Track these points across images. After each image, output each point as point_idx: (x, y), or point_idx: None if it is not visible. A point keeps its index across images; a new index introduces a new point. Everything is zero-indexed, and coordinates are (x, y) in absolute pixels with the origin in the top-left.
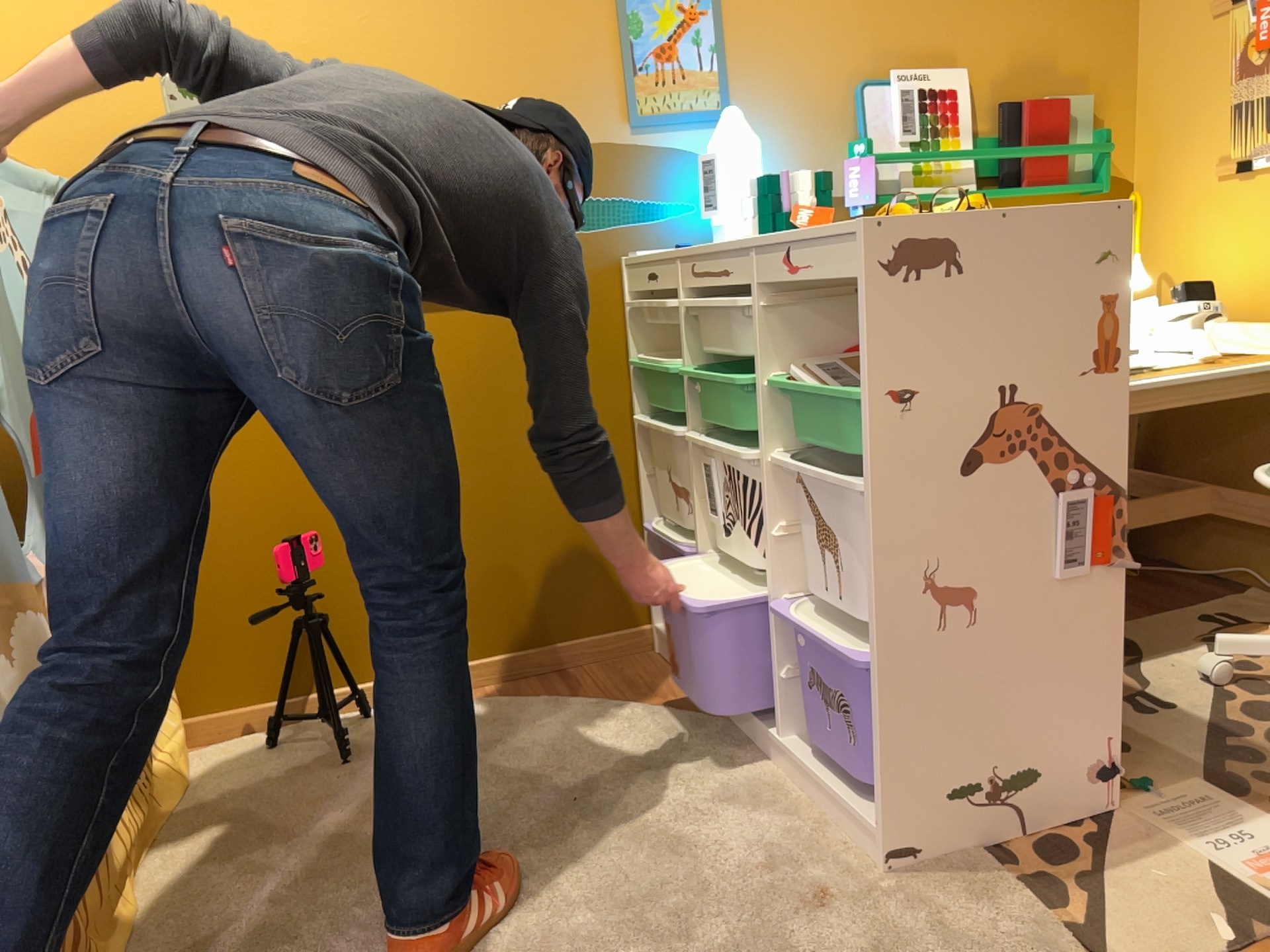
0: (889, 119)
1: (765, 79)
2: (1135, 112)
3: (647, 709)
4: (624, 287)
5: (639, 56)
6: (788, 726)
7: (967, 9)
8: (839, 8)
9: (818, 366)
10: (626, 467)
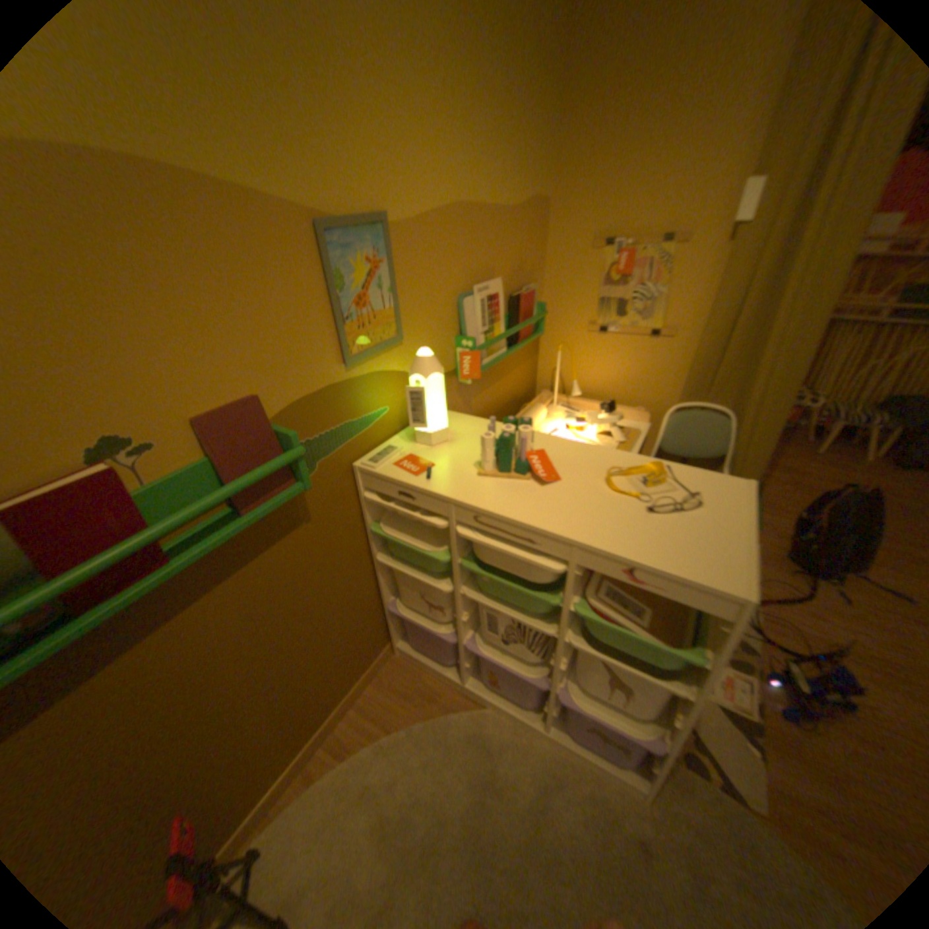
0: (475, 318)
1: (418, 304)
2: (546, 286)
3: (439, 722)
4: (359, 484)
5: (346, 306)
6: (552, 727)
7: (500, 236)
8: (451, 244)
9: (607, 597)
10: (370, 582)
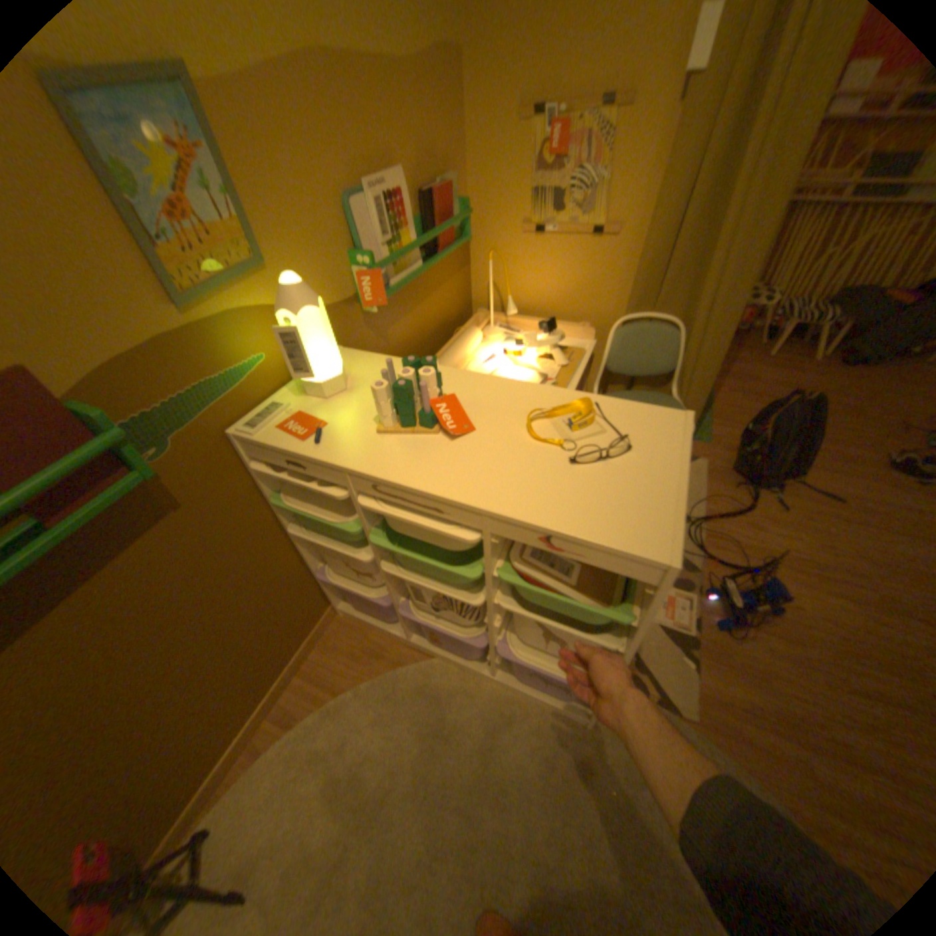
0: (371, 225)
1: (279, 211)
2: (468, 176)
3: (386, 678)
4: (240, 453)
5: (150, 220)
6: (496, 670)
7: (391, 106)
8: (313, 118)
9: (531, 556)
10: (288, 553)
